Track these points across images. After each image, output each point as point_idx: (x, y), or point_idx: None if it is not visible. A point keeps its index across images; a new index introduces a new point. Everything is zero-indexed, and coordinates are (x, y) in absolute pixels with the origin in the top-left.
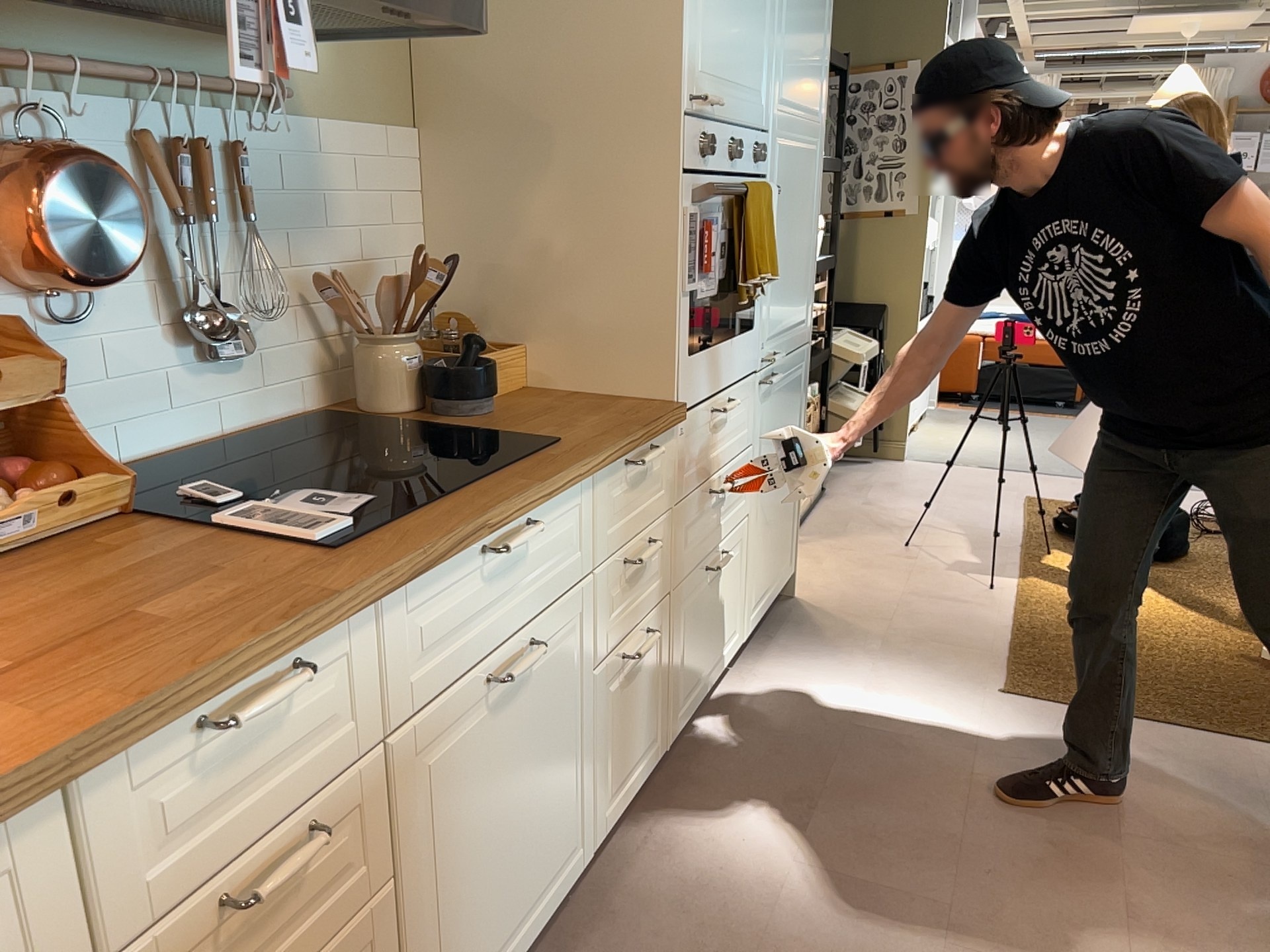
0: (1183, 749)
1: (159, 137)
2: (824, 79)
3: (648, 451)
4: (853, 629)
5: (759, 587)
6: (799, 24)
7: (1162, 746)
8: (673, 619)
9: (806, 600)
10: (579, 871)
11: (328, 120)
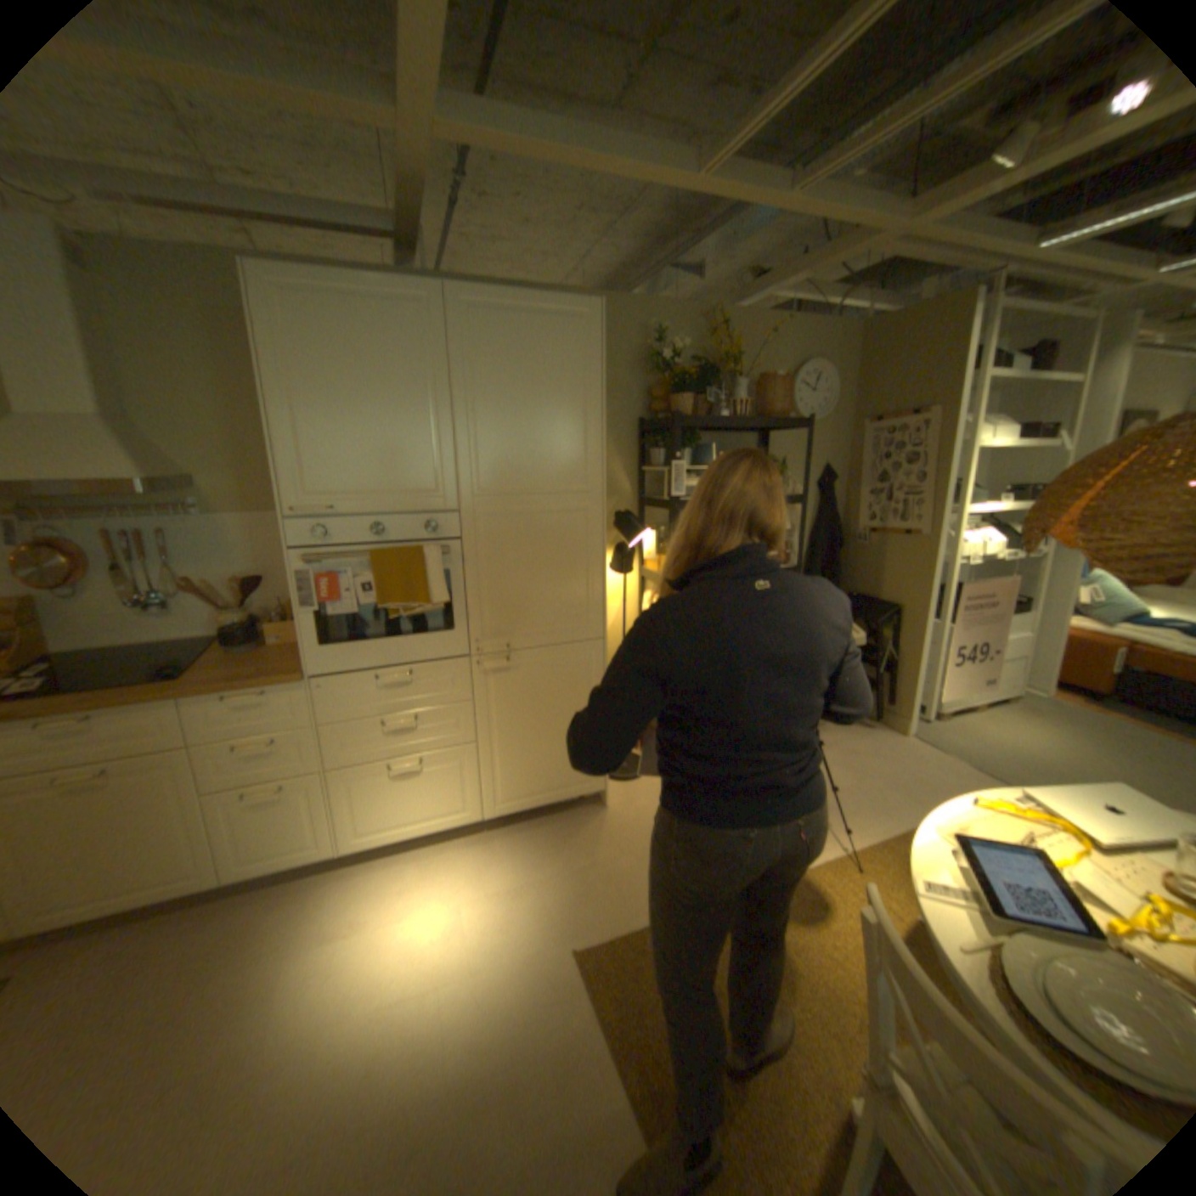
0: (587, 1111)
1: (113, 531)
2: (588, 462)
3: (245, 695)
4: (590, 849)
5: (507, 791)
6: (509, 436)
7: (579, 1093)
8: (328, 788)
9: (607, 814)
10: (203, 890)
11: (229, 513)
